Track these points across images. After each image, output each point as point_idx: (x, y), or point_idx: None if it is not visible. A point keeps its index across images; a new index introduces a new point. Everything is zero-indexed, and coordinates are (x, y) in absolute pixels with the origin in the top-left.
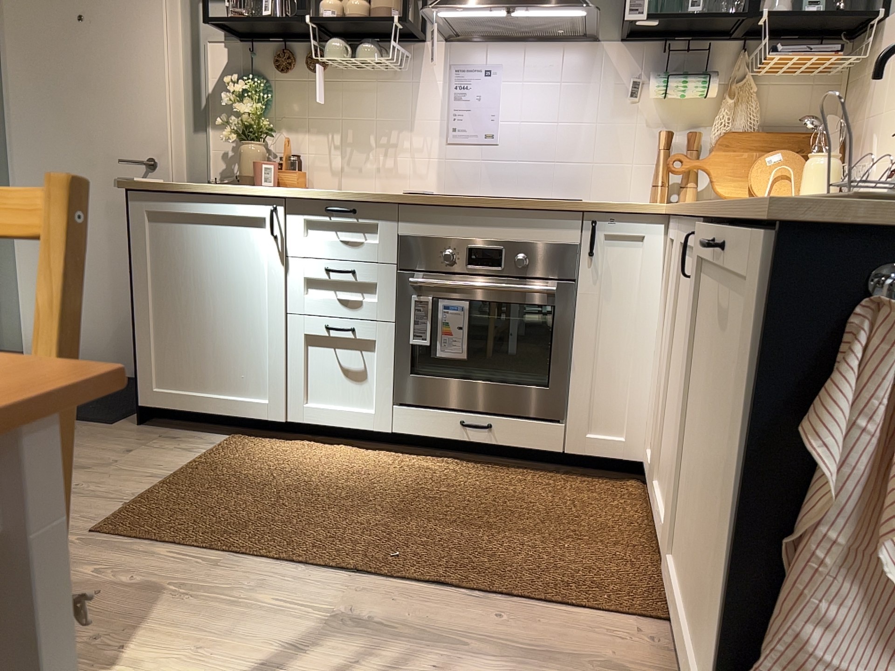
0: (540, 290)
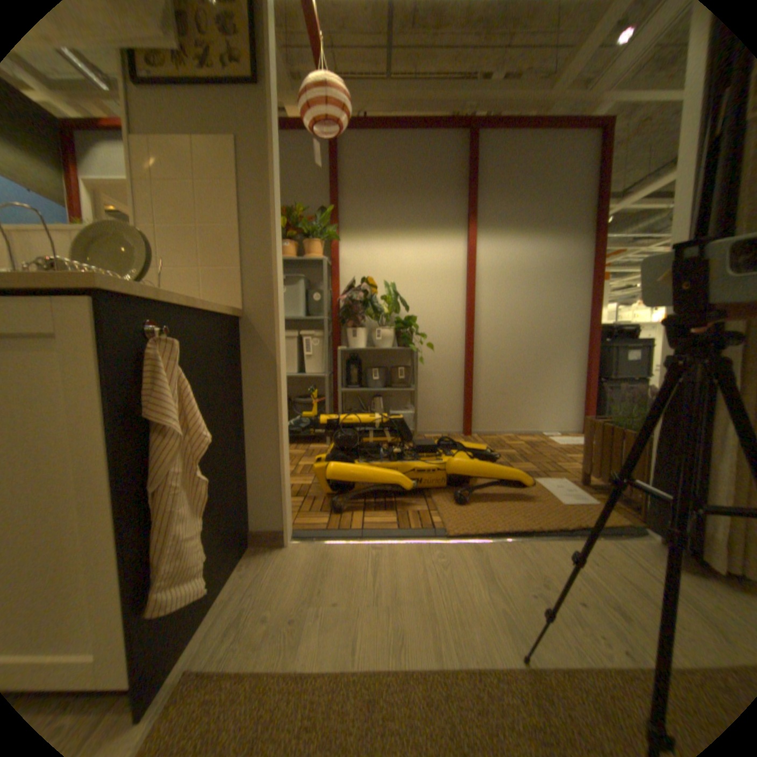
0: None
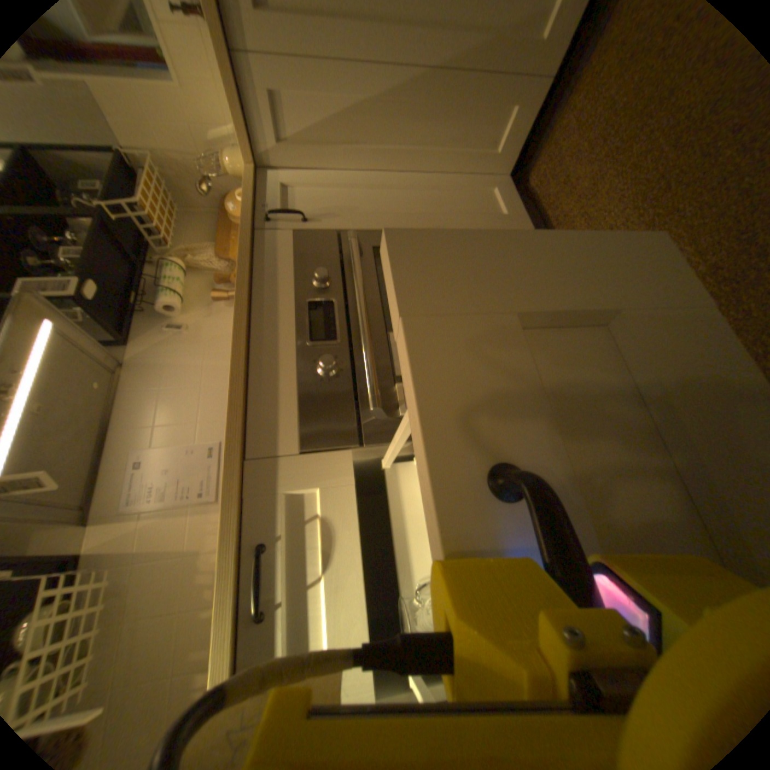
0: (358, 248)
